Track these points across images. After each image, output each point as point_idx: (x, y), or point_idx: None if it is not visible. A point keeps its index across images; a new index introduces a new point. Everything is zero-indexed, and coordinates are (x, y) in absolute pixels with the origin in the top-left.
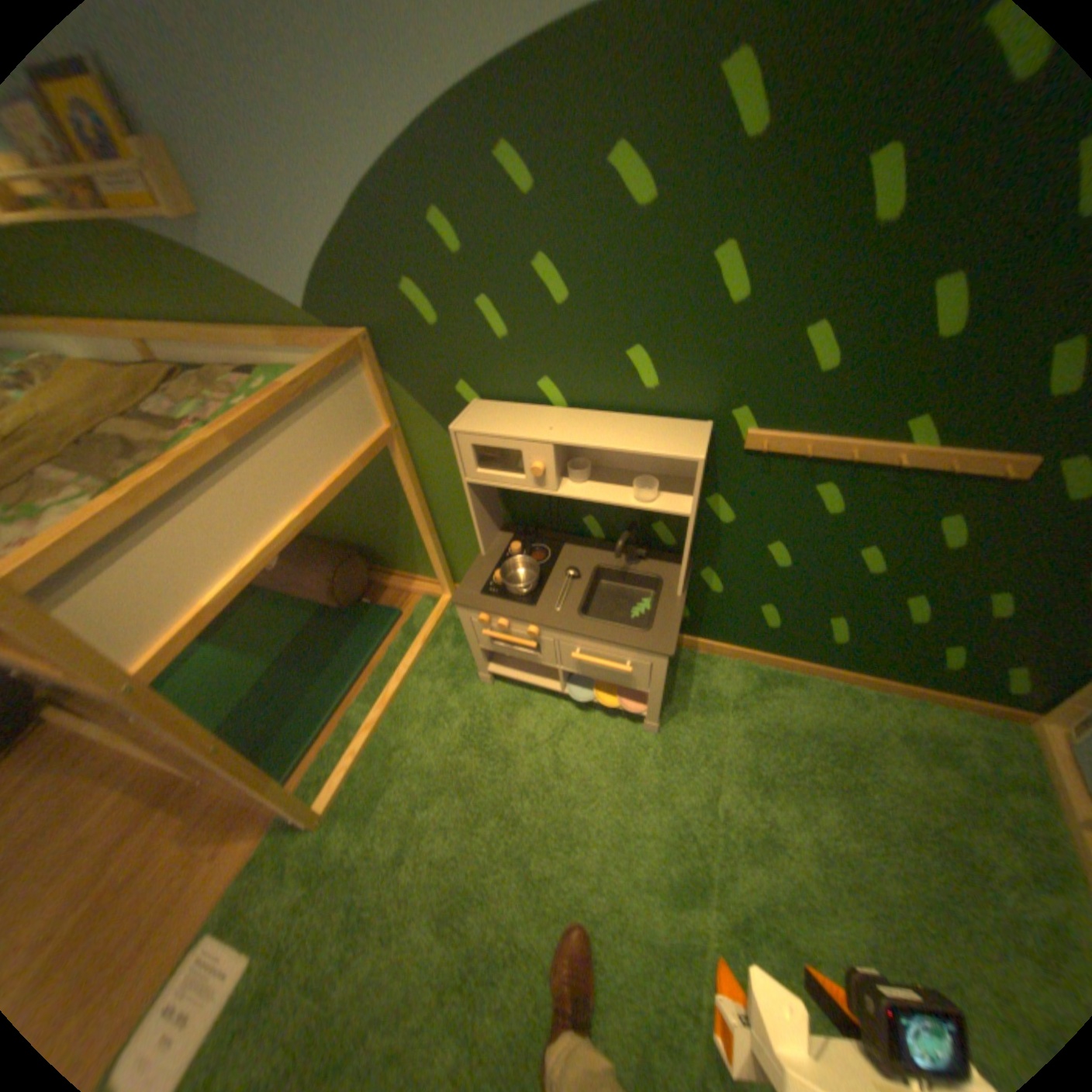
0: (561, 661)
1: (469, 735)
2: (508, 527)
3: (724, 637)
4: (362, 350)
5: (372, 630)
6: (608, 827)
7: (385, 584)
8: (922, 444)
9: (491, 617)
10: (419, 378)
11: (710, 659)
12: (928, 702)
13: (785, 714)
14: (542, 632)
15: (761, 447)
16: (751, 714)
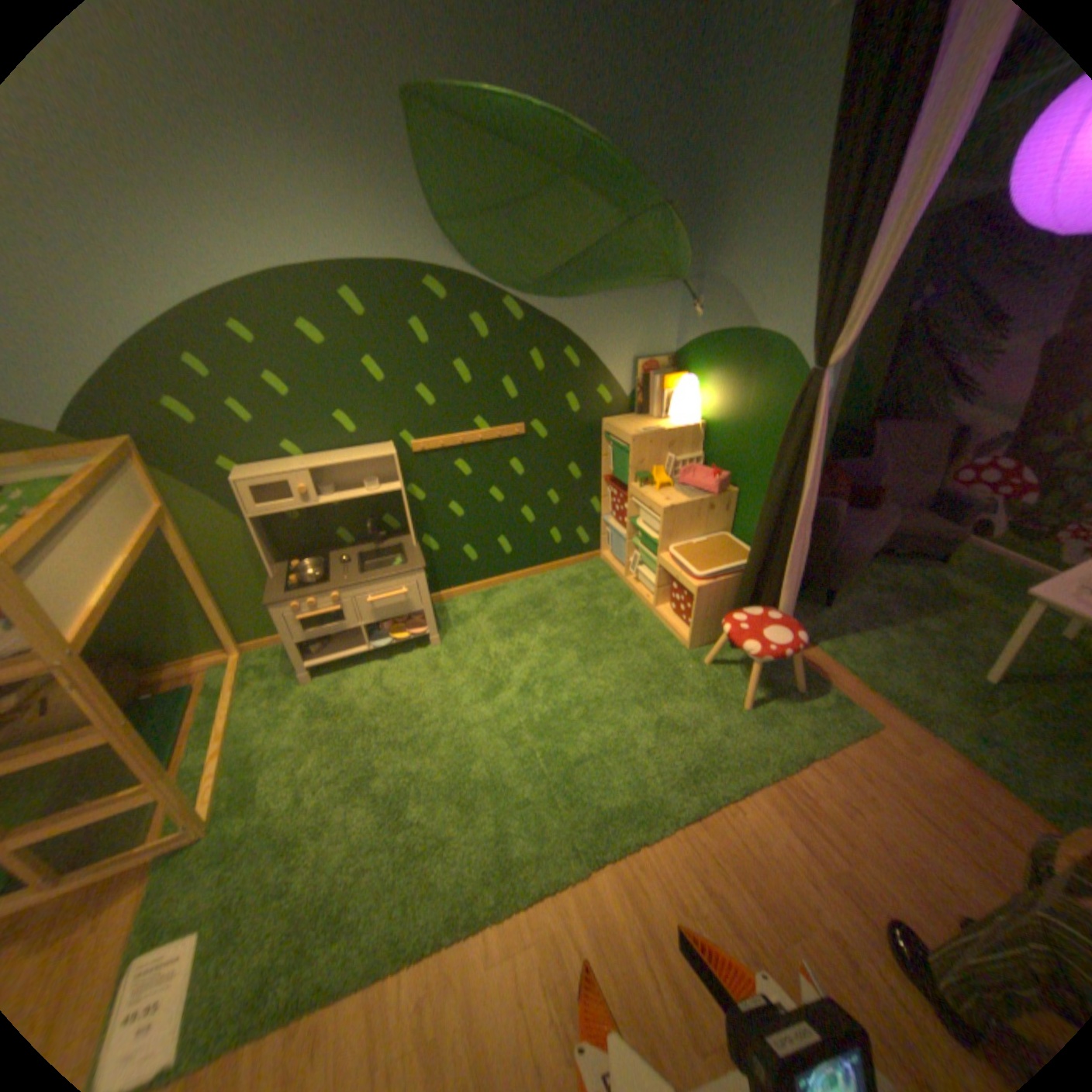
0: (359, 616)
1: (310, 714)
2: (280, 561)
3: (452, 581)
4: (130, 449)
5: (167, 710)
6: (435, 696)
7: (158, 679)
8: (482, 429)
9: (299, 602)
10: (181, 464)
11: (451, 601)
12: (559, 567)
13: (501, 603)
14: (341, 593)
15: (419, 449)
16: (485, 611)
